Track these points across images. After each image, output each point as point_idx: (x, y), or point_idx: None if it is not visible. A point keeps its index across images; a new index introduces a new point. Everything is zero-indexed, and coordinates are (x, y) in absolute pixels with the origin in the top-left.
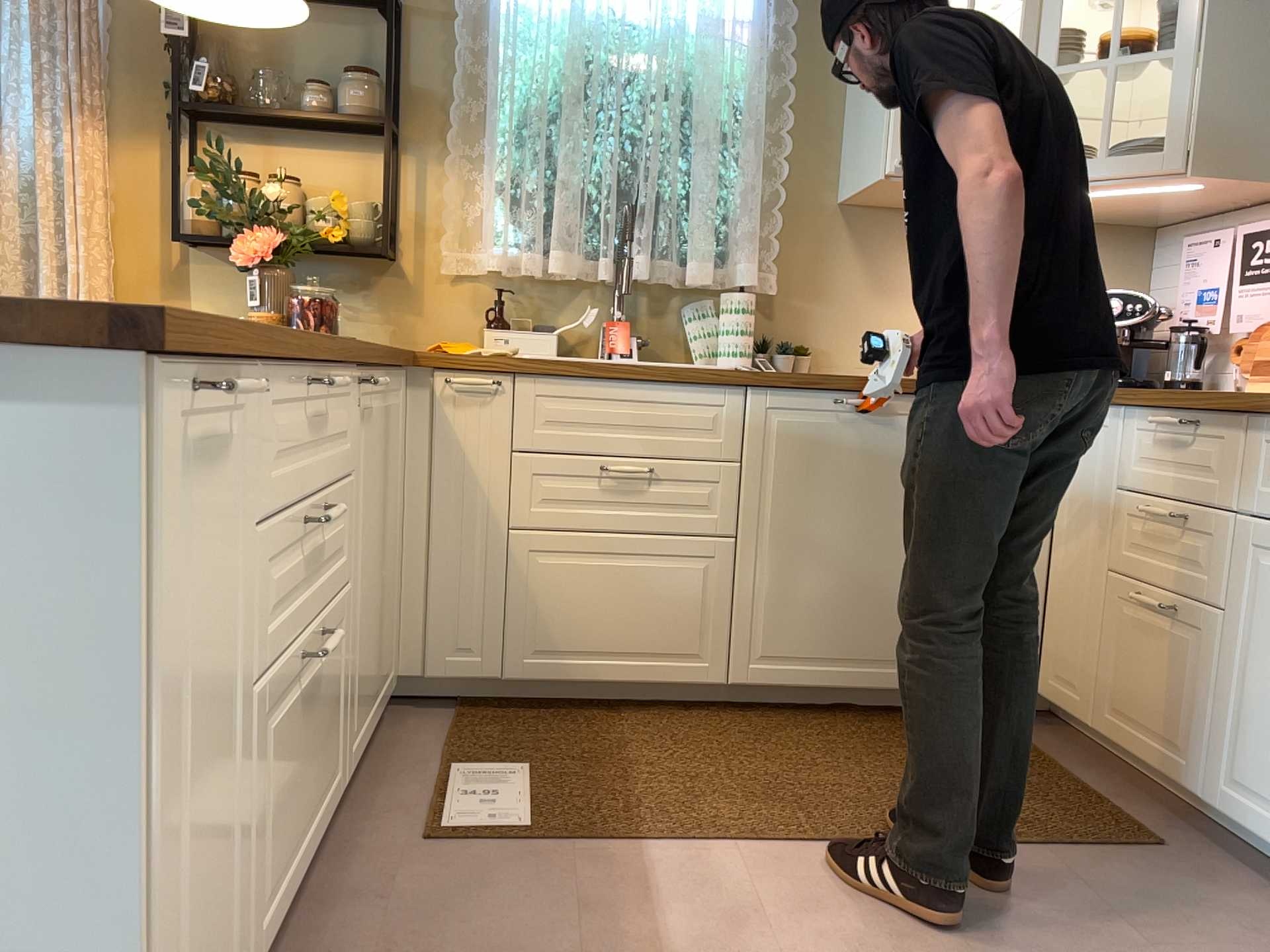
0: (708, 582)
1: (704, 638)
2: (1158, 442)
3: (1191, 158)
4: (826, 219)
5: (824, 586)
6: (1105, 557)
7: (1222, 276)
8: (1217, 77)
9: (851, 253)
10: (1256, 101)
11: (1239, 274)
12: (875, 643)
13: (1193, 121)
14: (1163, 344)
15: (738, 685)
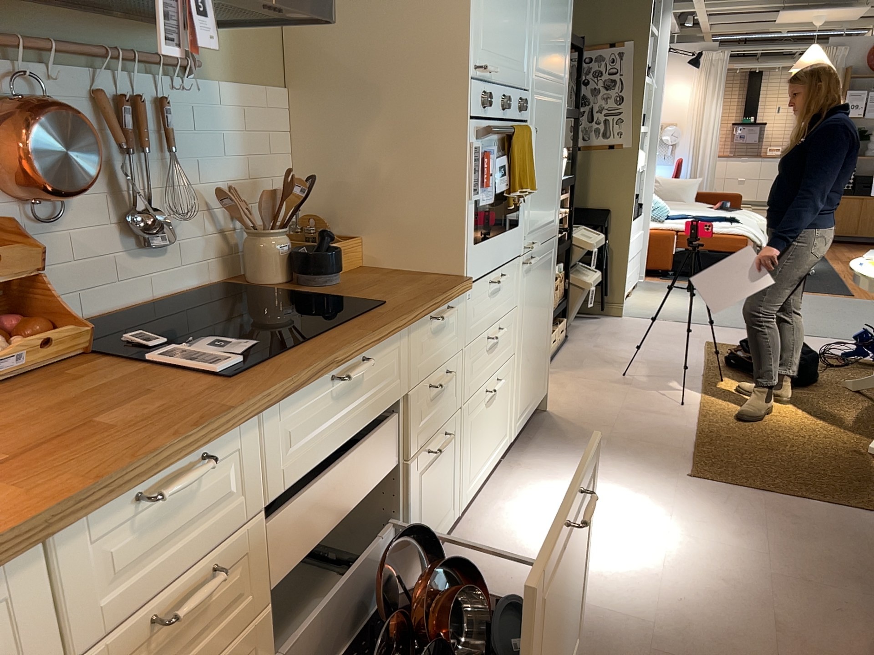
0: None
1: None
2: (130, 533)
3: None
4: None
5: None
6: None
7: None
8: None
9: None
10: None
11: None
12: None
13: None
14: None
15: None
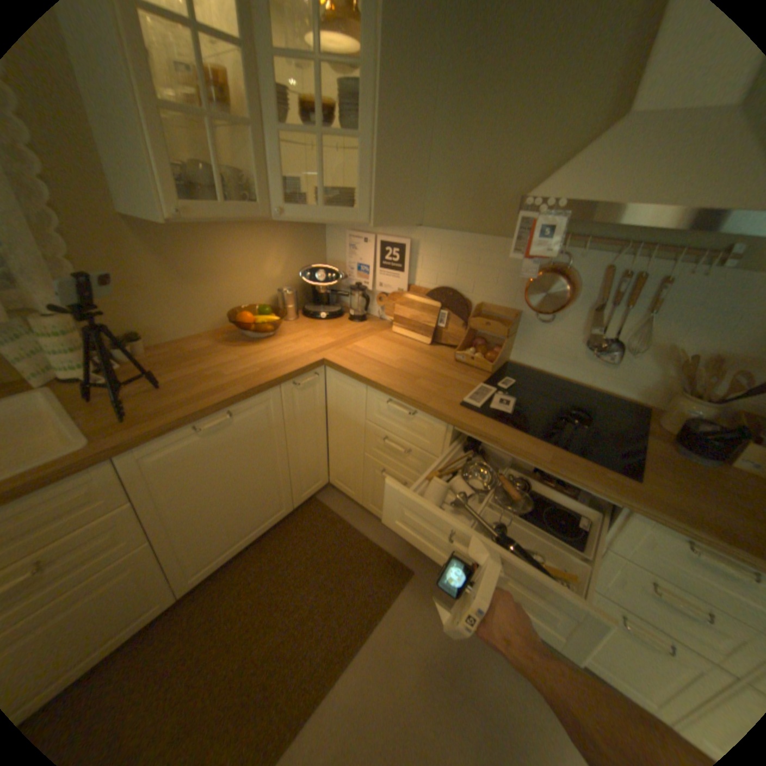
0: (136, 578)
1: (149, 600)
2: (389, 408)
3: (372, 216)
4: (109, 231)
5: (220, 521)
6: (360, 445)
7: (369, 260)
8: (382, 160)
9: (144, 256)
10: (397, 176)
11: (378, 262)
12: (256, 521)
13: (370, 189)
14: (346, 295)
15: (183, 596)
